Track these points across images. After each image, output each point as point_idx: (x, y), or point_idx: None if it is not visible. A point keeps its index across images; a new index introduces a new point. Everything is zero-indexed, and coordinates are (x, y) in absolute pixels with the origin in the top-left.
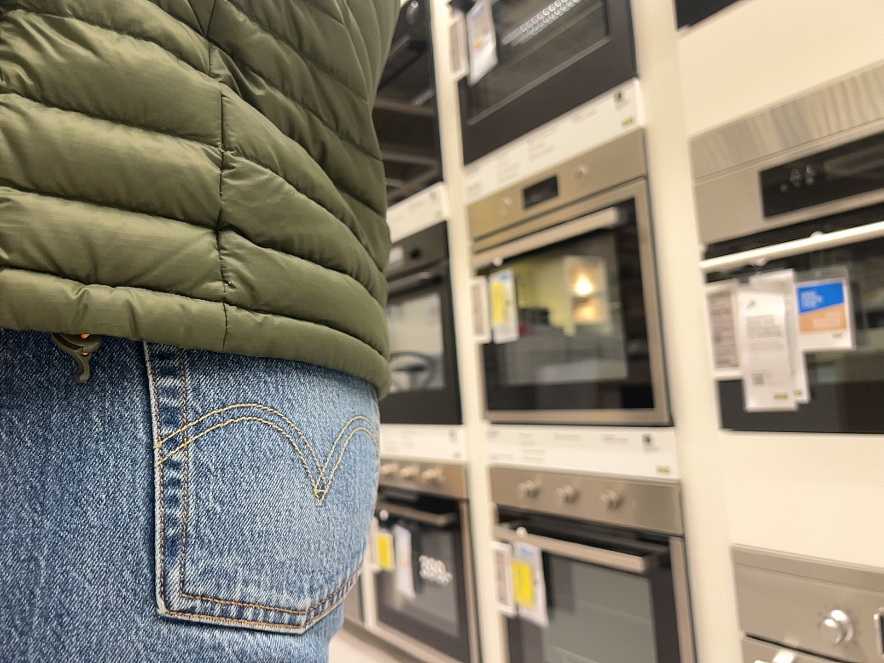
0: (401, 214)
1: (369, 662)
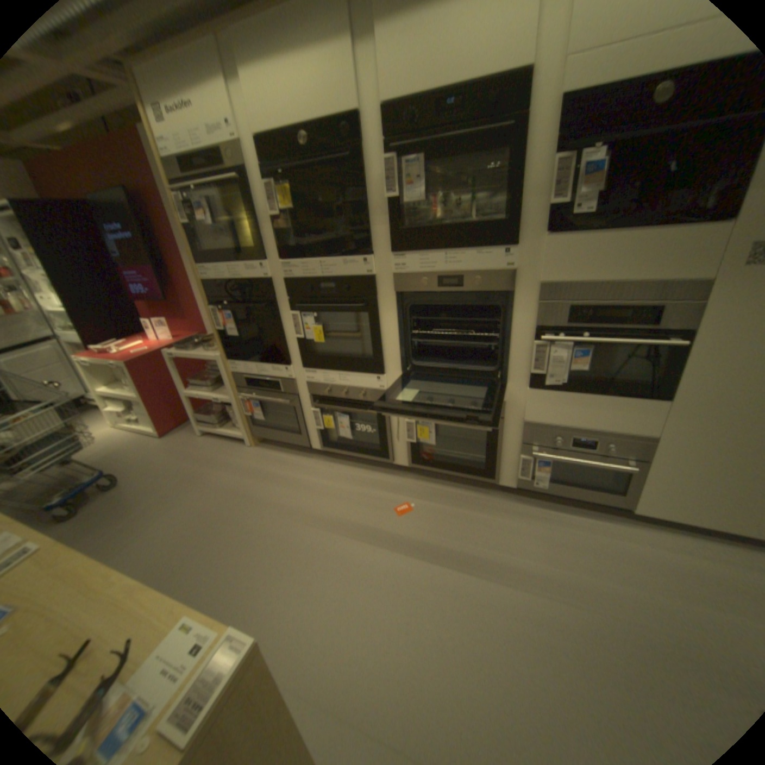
0: (336, 266)
1: (318, 463)
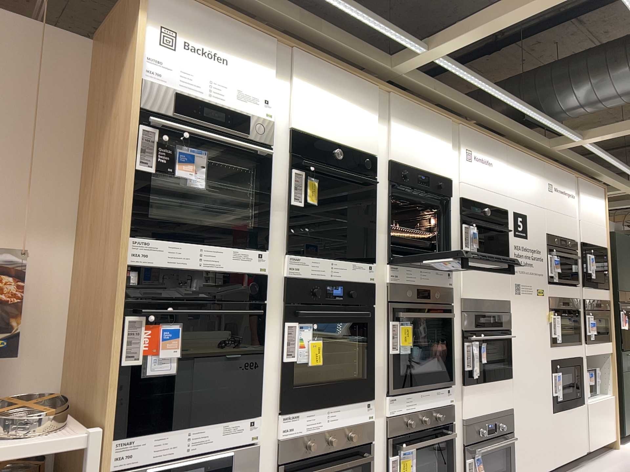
0: (346, 267)
1: None
